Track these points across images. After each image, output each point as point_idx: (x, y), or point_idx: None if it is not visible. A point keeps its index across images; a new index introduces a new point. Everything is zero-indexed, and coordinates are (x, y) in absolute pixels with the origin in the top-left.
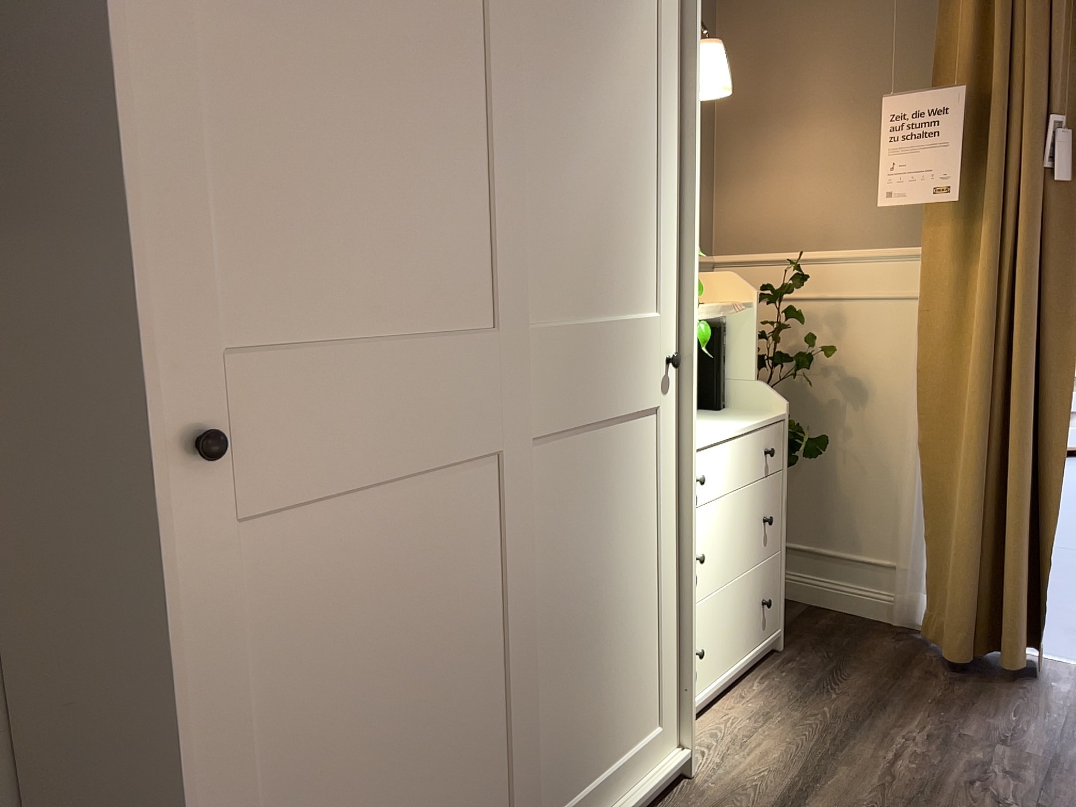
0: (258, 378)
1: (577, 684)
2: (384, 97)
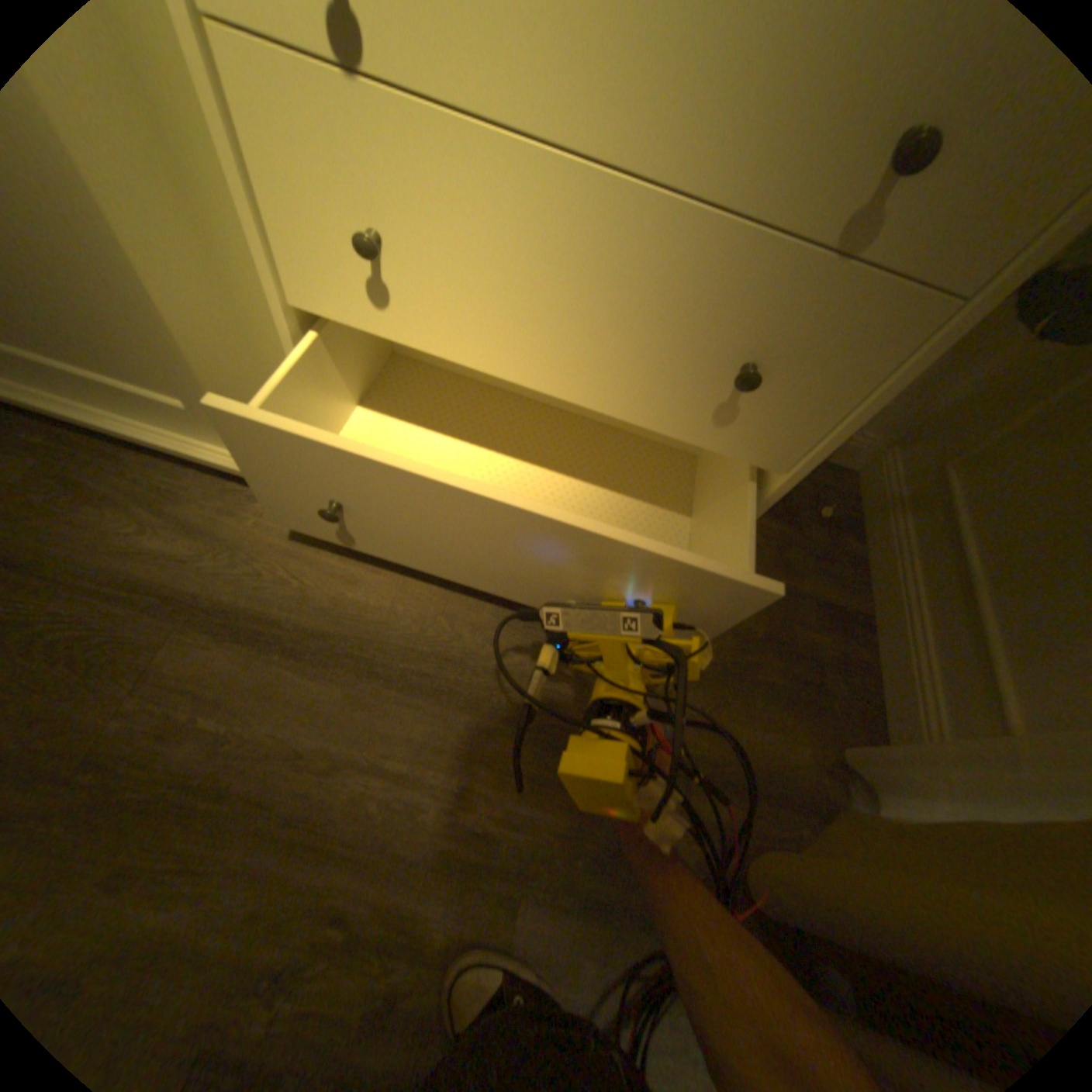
0: None
1: None
2: None
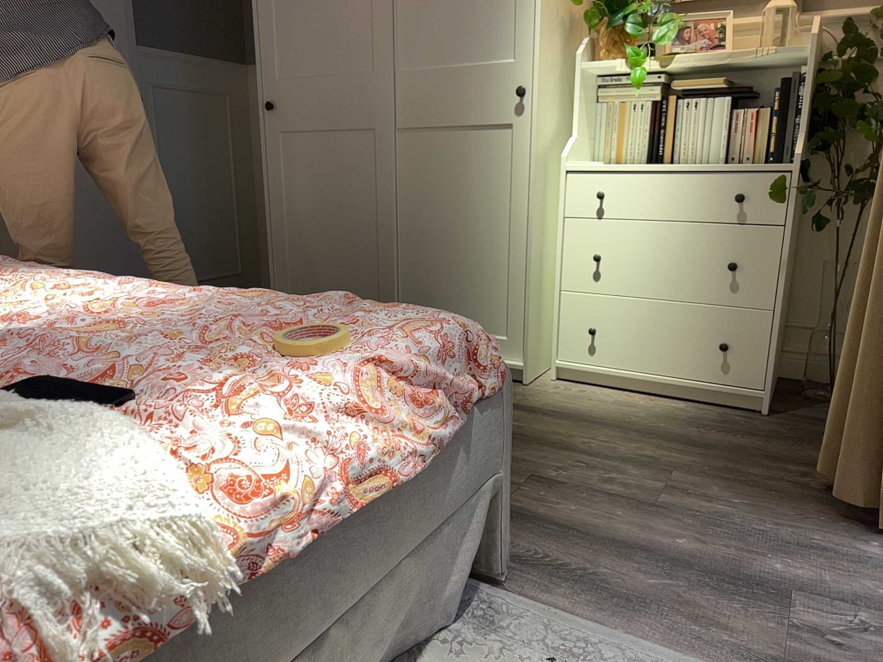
0: (286, 89)
1: (434, 268)
2: None
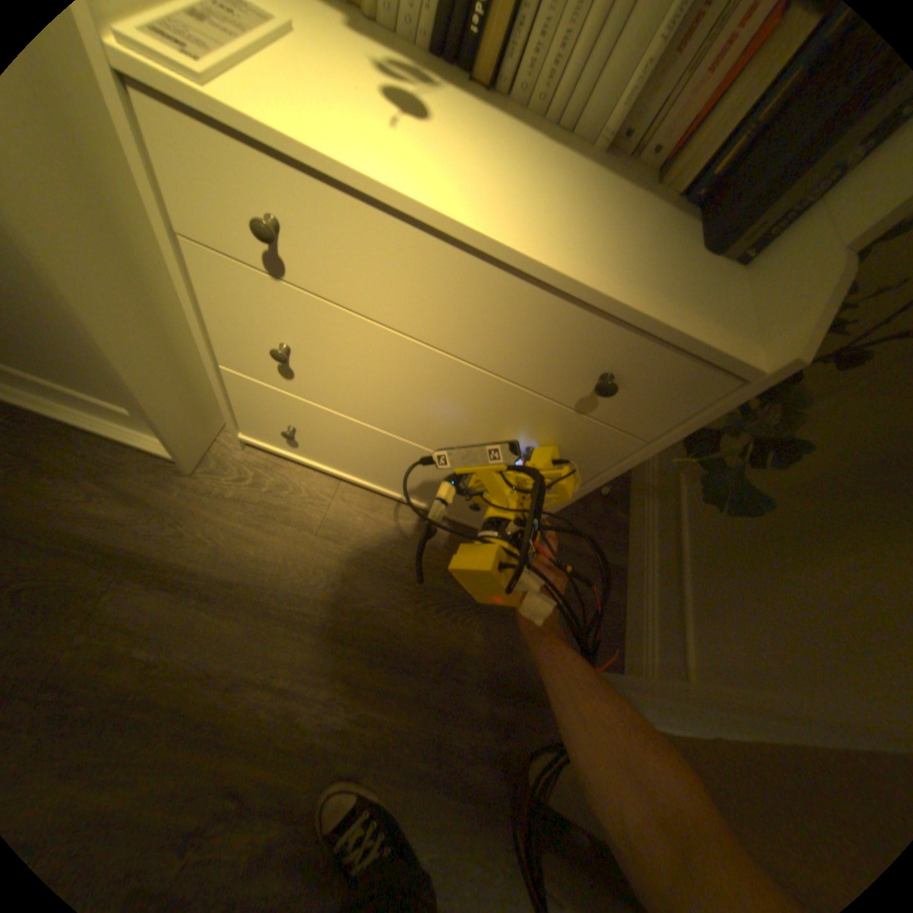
0: None
1: None
2: None
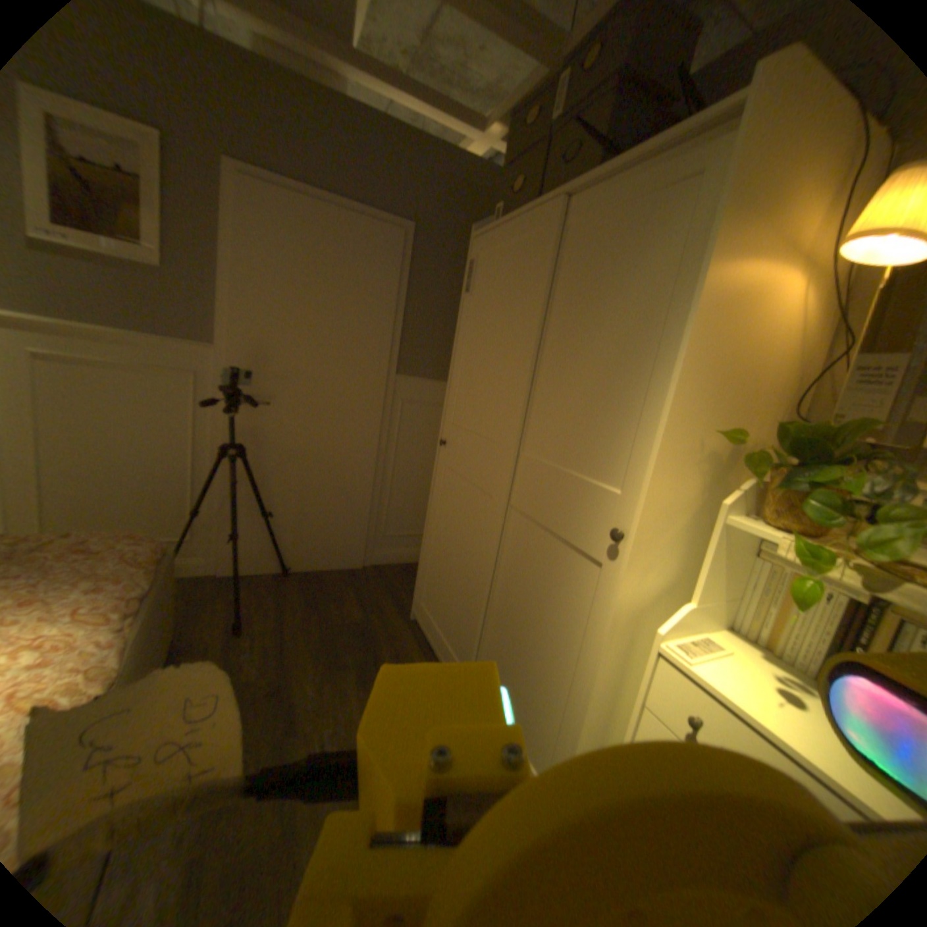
0: (453, 433)
1: (506, 652)
2: (491, 356)
